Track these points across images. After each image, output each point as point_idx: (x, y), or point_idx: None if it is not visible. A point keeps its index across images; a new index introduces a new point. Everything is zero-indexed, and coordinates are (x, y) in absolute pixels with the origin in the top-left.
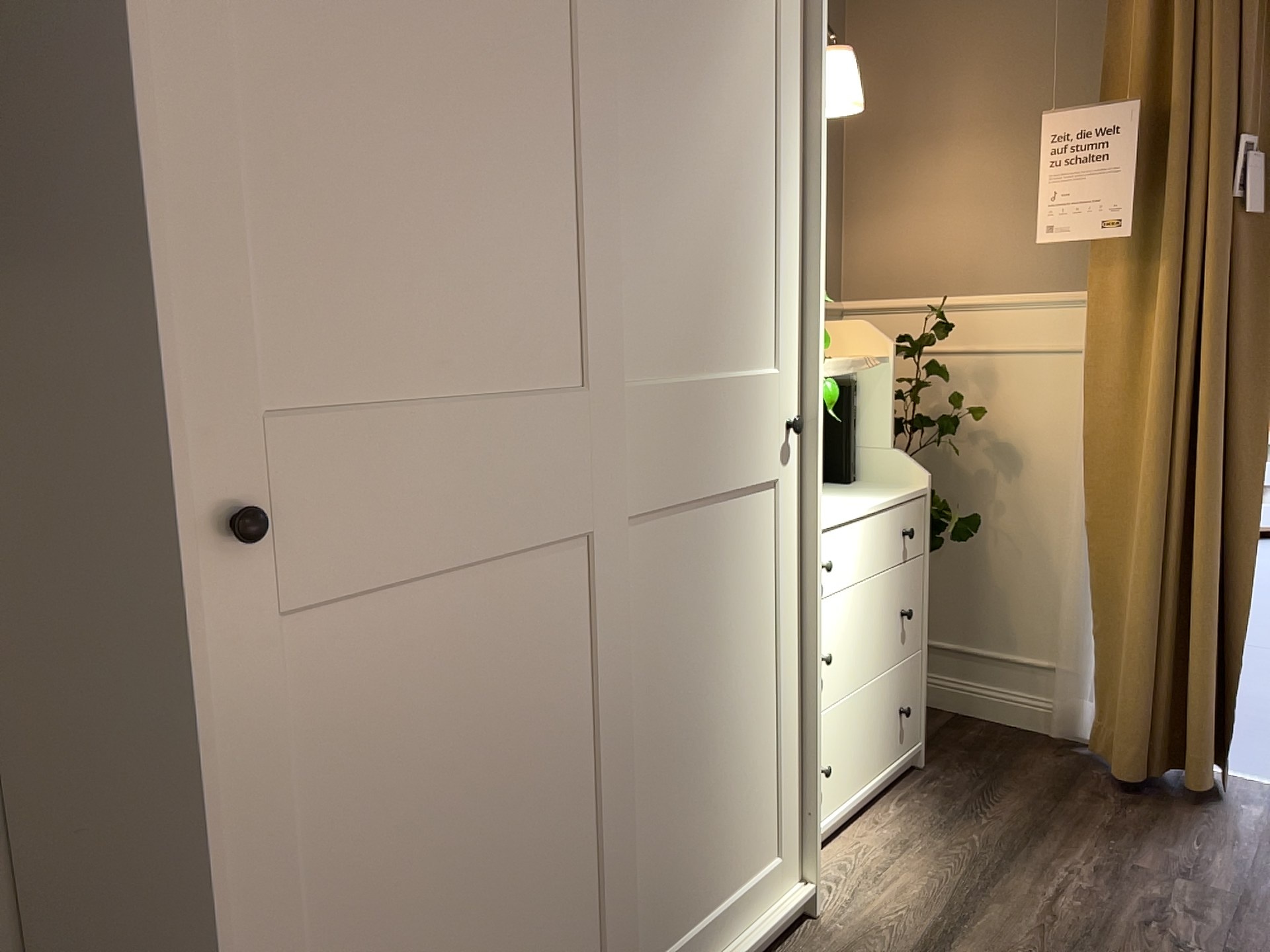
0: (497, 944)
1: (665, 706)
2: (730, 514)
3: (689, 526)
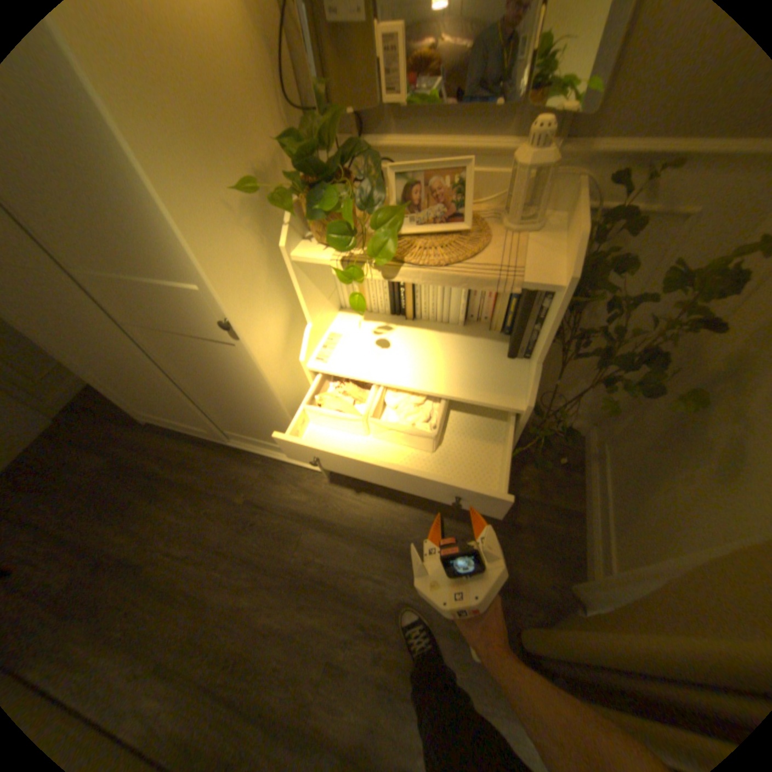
0: (148, 402)
1: (202, 390)
2: (206, 347)
3: (173, 340)
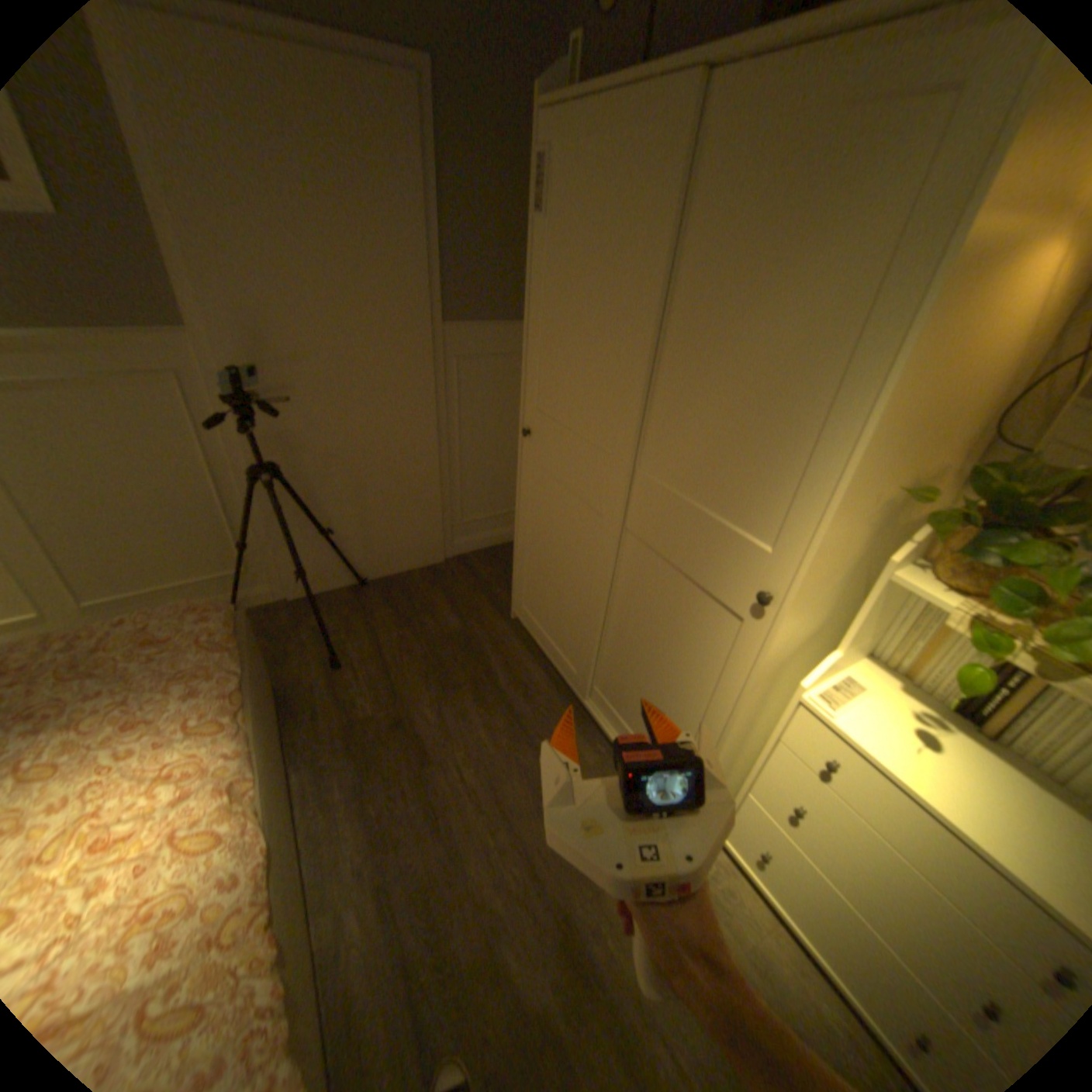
0: (550, 603)
1: (628, 632)
2: (697, 600)
3: (663, 572)
